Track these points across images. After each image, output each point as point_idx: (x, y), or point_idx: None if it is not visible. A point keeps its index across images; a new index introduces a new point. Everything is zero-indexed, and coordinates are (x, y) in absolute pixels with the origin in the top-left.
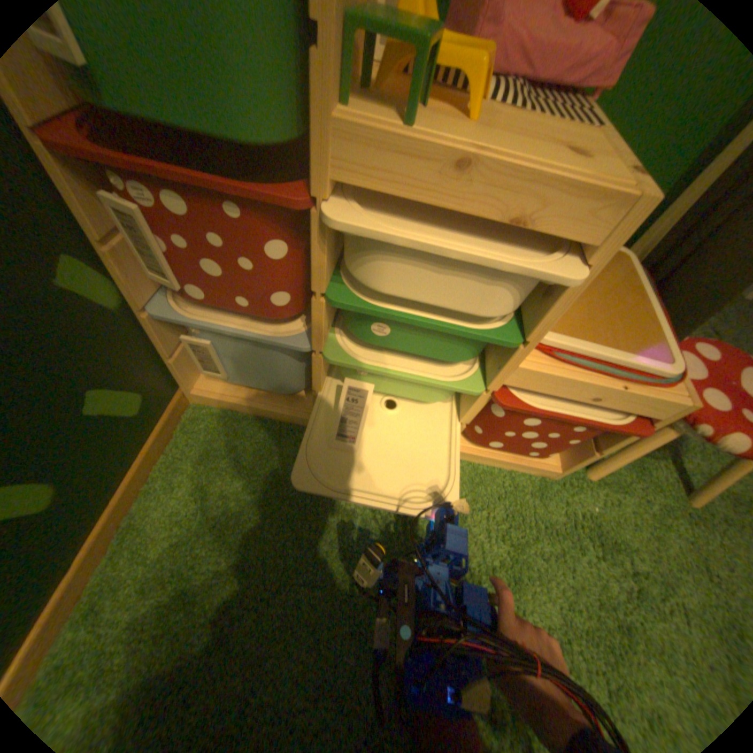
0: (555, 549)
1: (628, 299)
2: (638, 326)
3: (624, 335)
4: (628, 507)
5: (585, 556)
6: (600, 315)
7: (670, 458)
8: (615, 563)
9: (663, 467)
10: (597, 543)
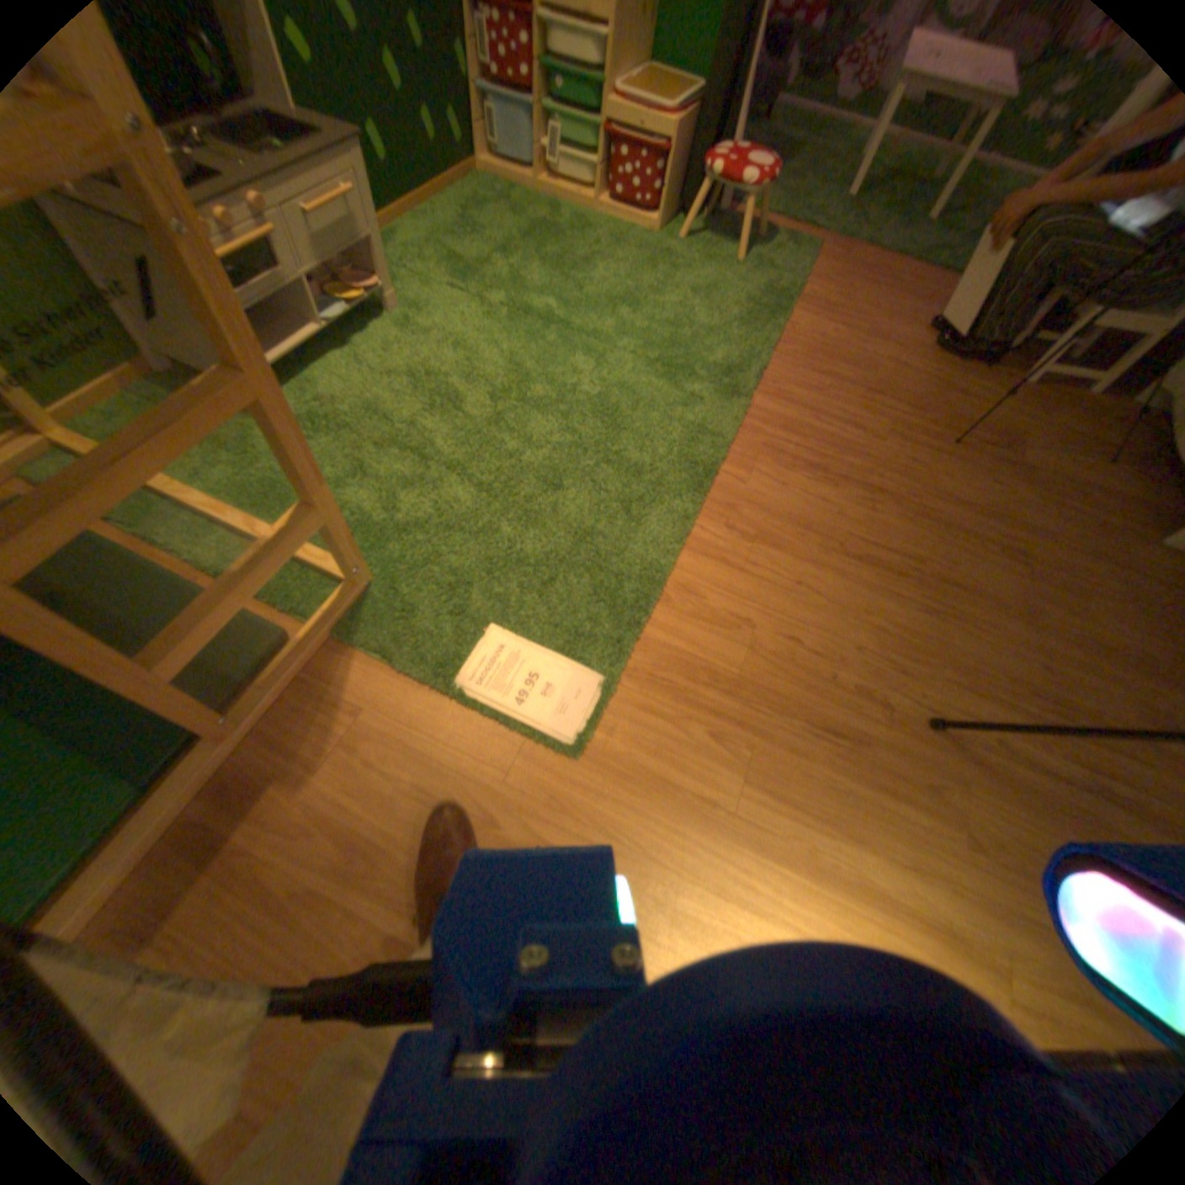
0: (631, 246)
1: (671, 91)
2: (664, 96)
3: (652, 95)
4: (688, 250)
5: (646, 252)
6: (647, 90)
7: (738, 248)
8: (661, 257)
9: (729, 249)
10: (656, 251)
